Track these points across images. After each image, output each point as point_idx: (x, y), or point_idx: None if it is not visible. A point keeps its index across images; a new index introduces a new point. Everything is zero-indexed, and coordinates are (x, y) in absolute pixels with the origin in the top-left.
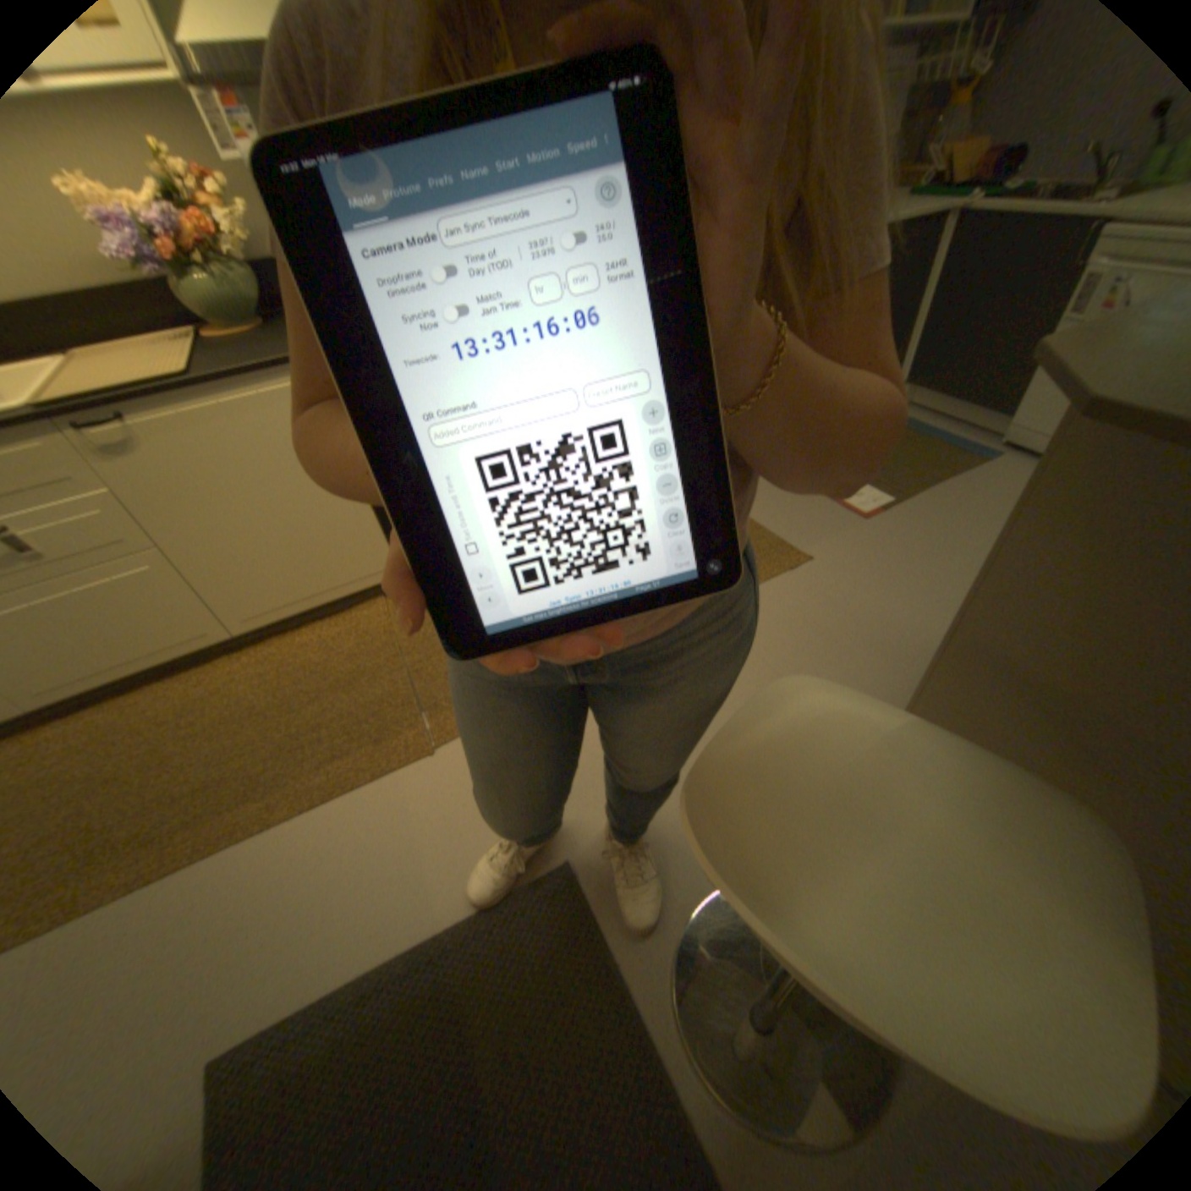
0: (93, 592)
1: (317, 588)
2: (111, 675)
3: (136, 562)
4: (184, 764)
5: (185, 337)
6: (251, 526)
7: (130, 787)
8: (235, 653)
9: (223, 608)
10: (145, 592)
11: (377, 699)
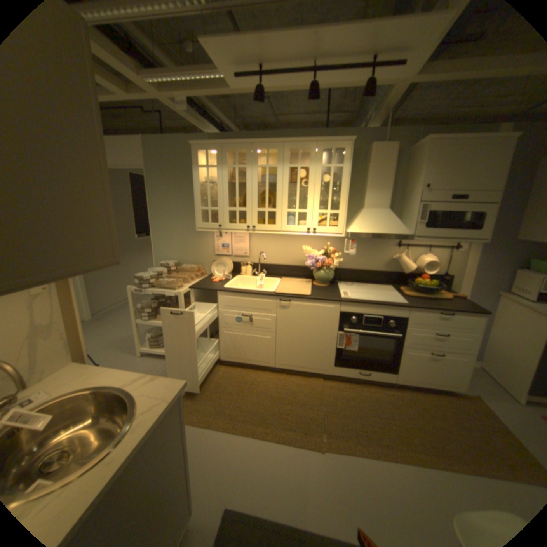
0: (255, 338)
1: (305, 365)
2: (242, 361)
3: (269, 335)
4: (248, 400)
5: (308, 282)
6: (300, 338)
7: (233, 398)
8: (271, 372)
9: (278, 357)
10: (265, 343)
11: (310, 417)
